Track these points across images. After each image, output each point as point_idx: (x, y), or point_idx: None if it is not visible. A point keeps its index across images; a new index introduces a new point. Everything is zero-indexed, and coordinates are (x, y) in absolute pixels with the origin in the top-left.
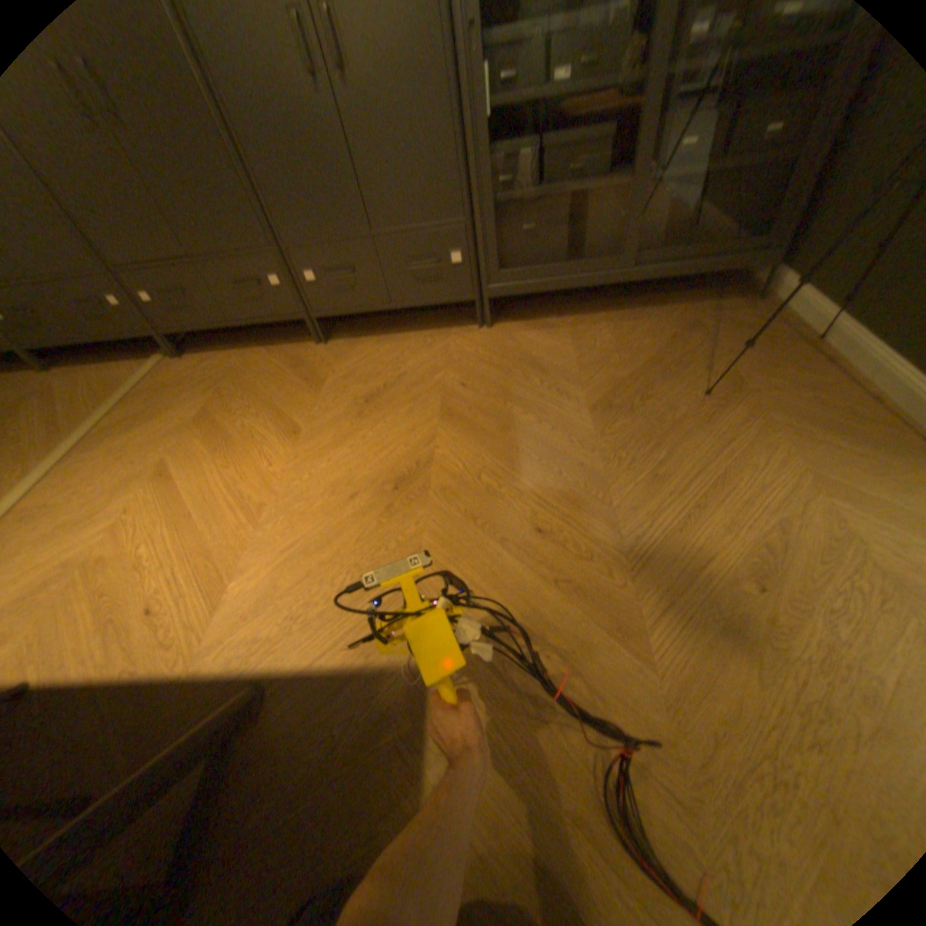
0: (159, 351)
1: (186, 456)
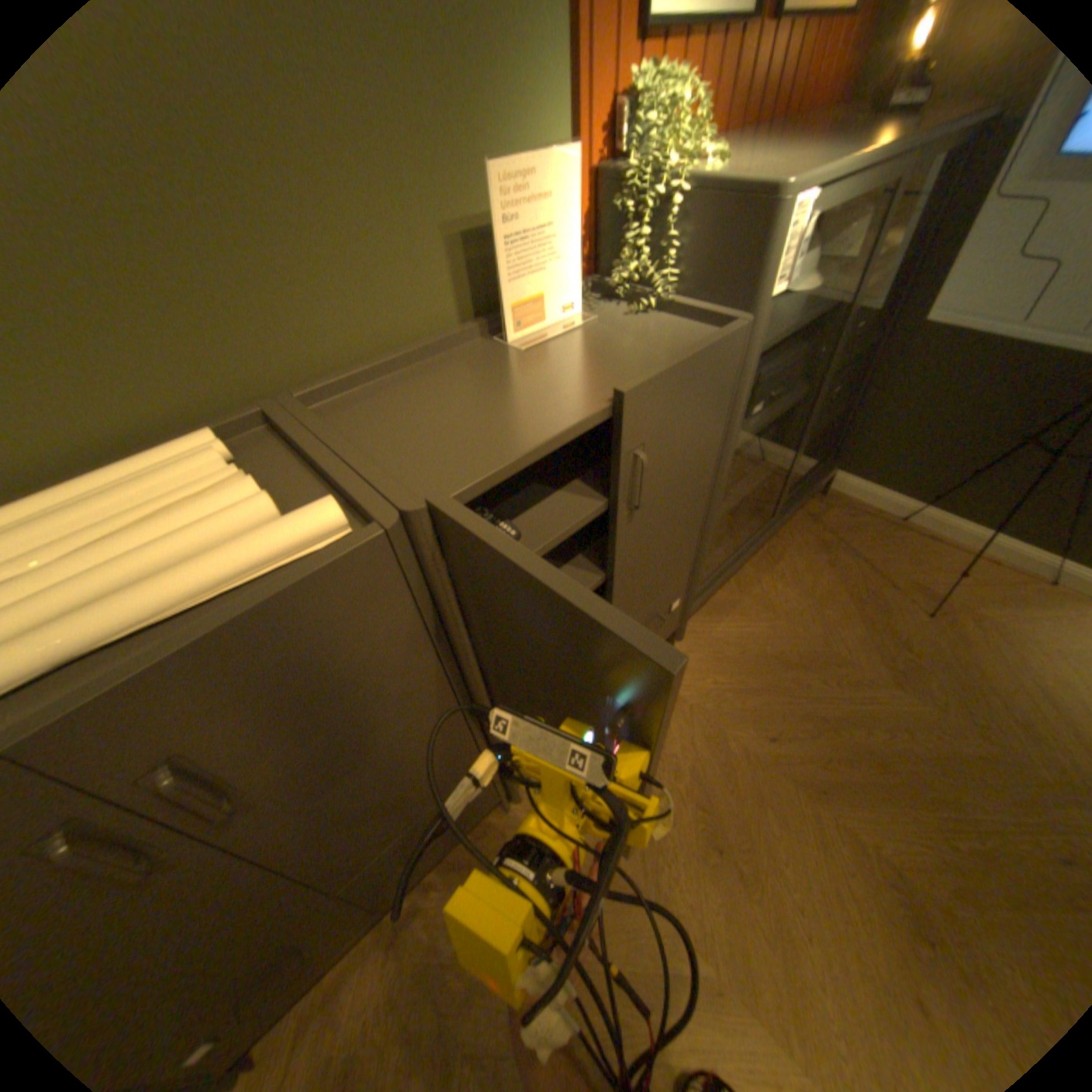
0: None
1: None
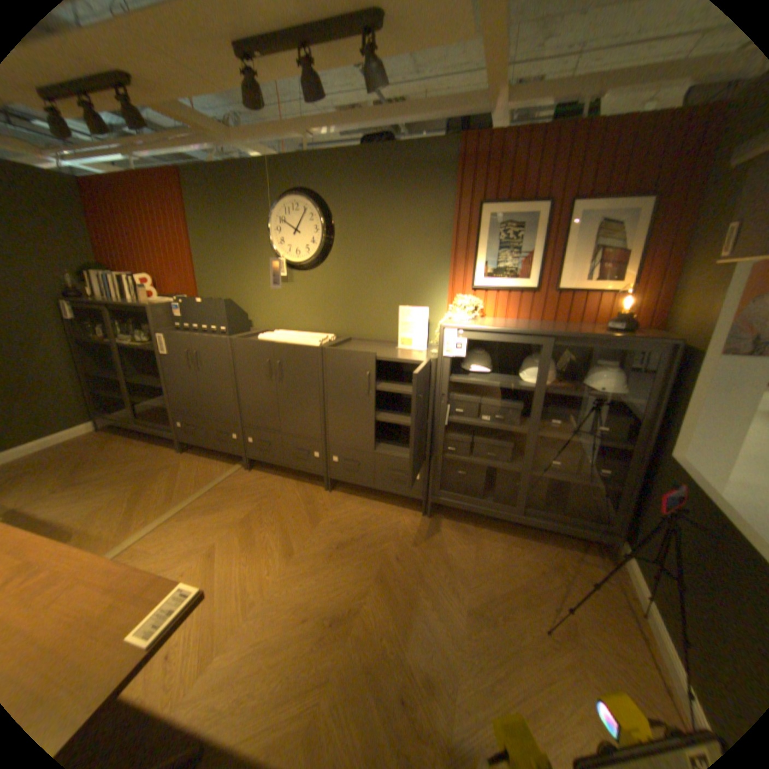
0: (240, 462)
1: (226, 548)
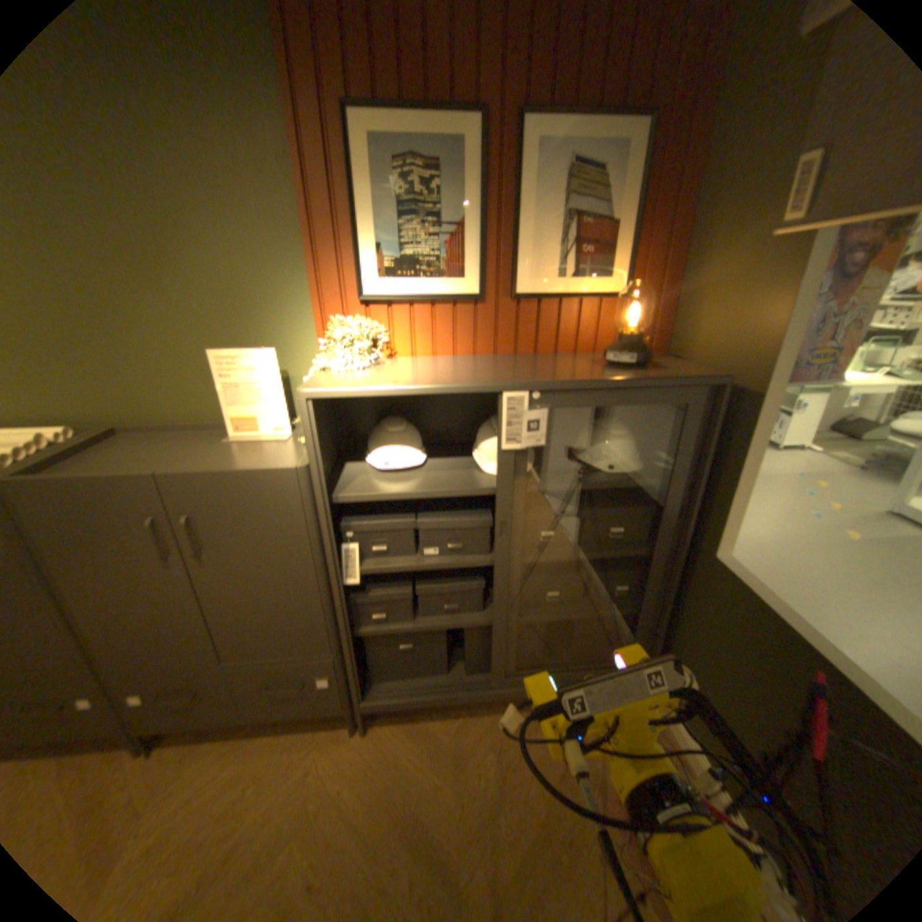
0: None
1: None
